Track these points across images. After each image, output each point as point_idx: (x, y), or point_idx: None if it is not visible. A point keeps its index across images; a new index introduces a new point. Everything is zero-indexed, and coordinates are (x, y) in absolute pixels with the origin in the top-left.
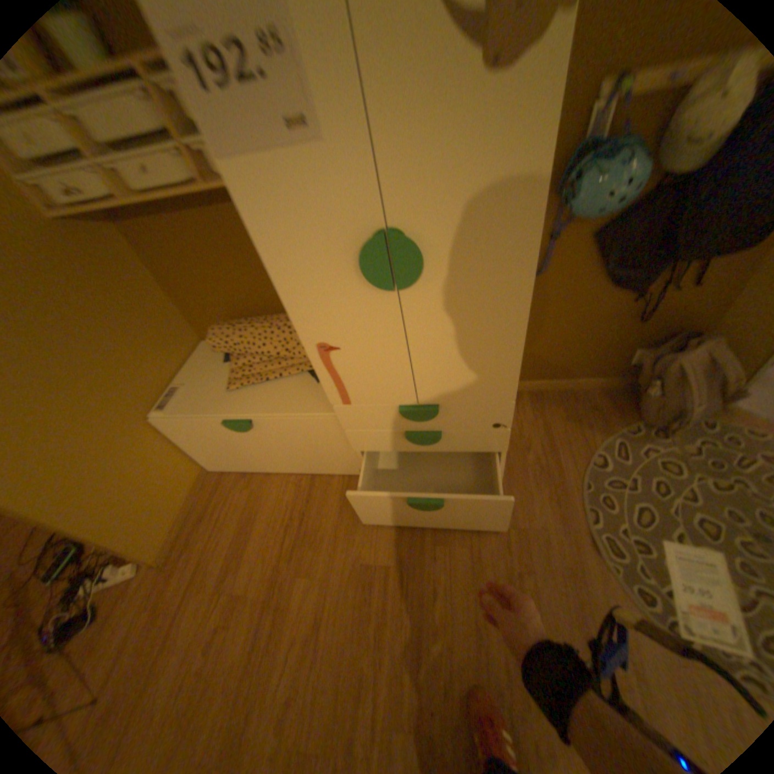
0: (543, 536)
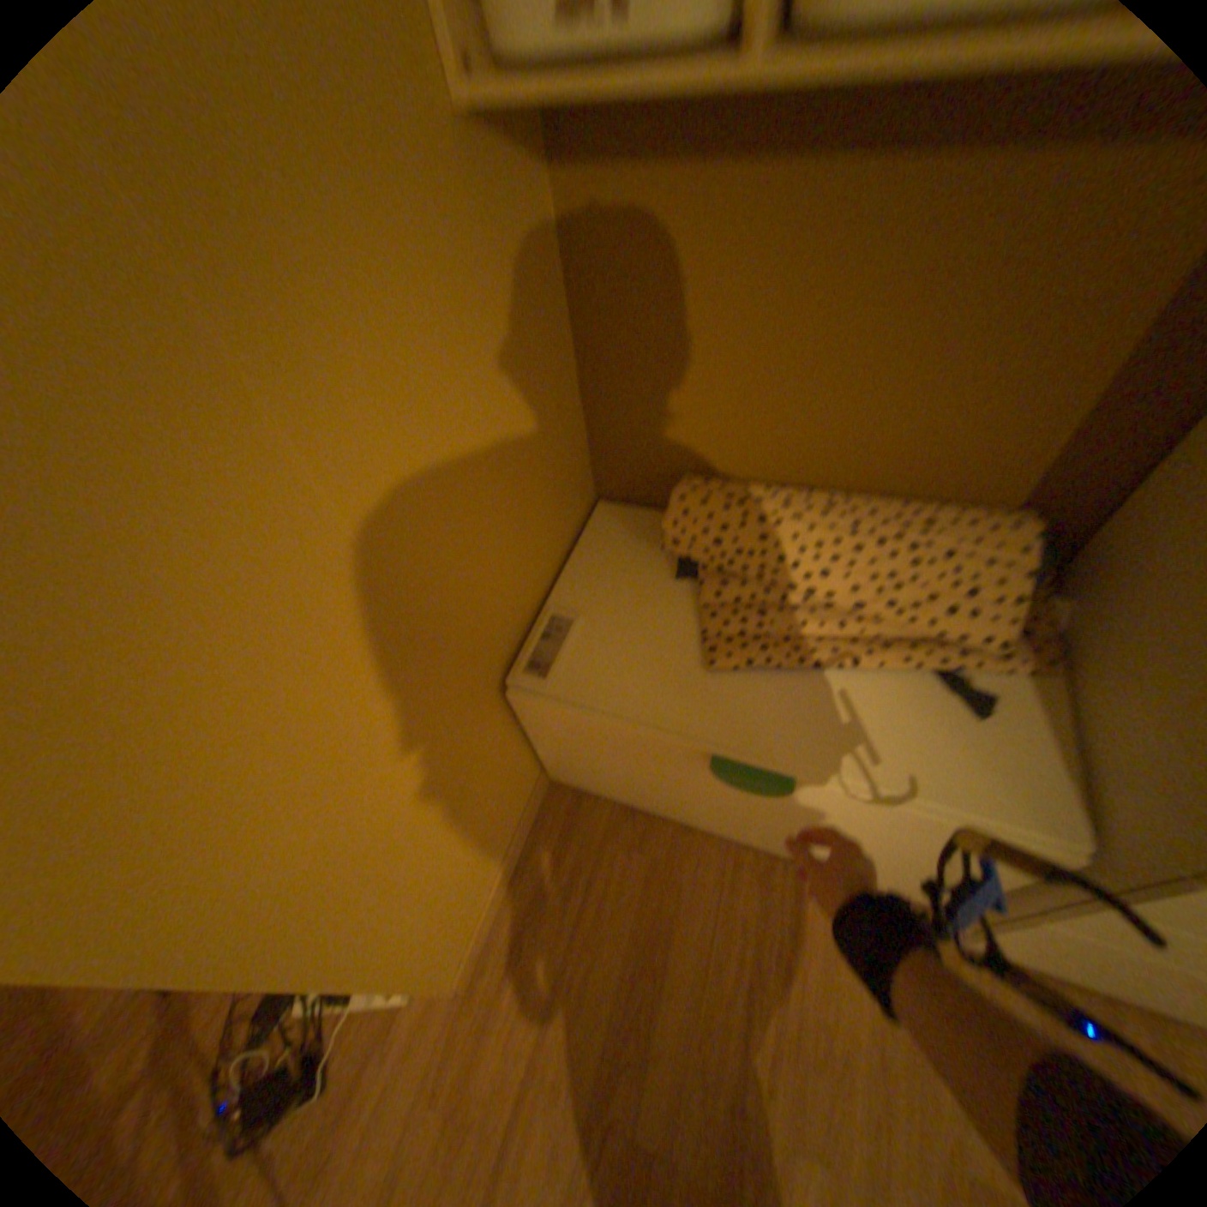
0: None
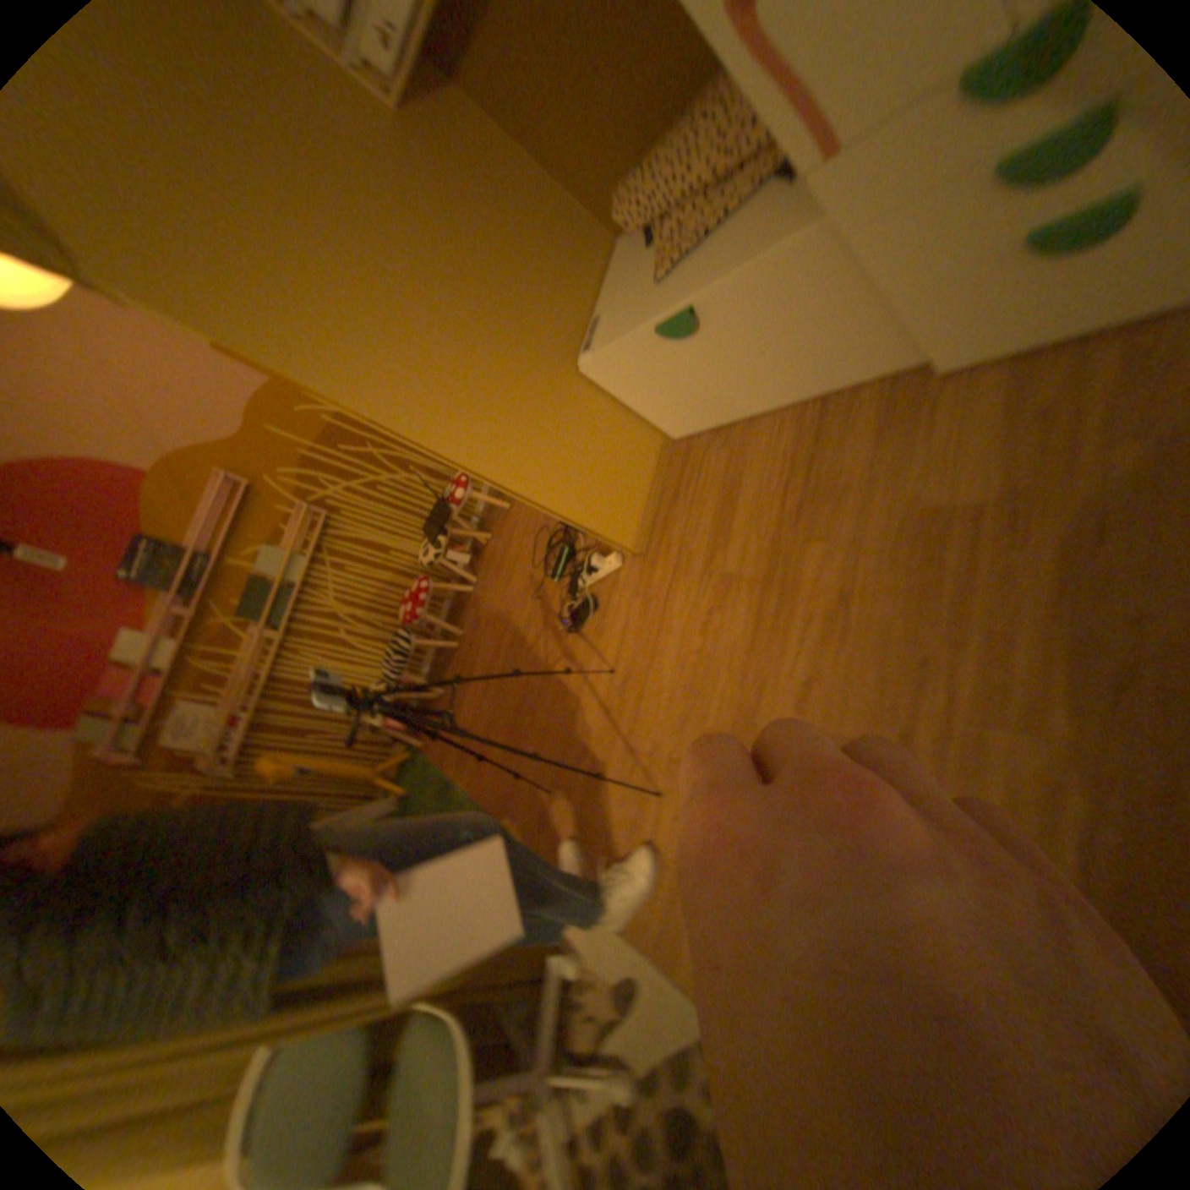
0: None
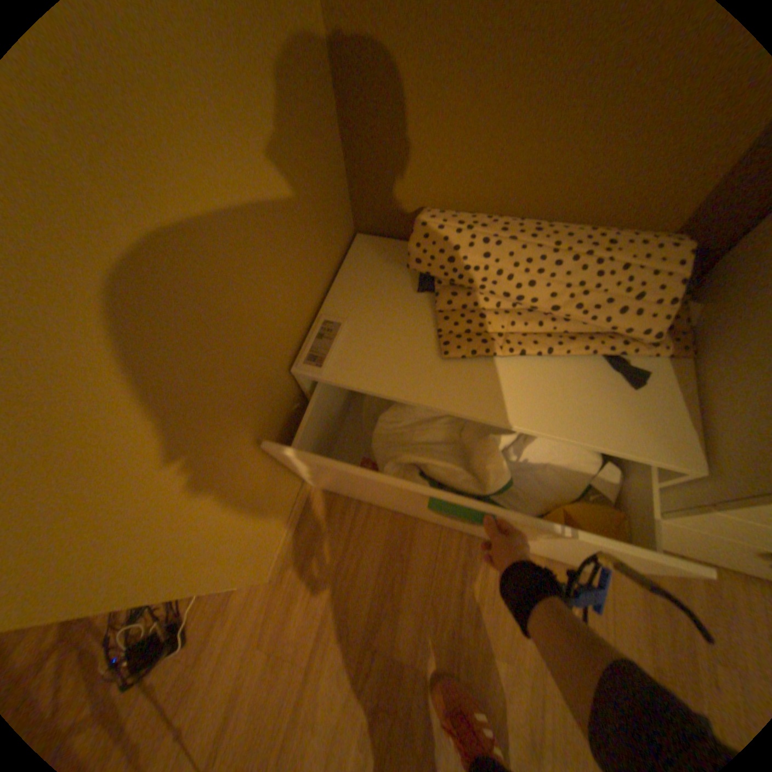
0: None
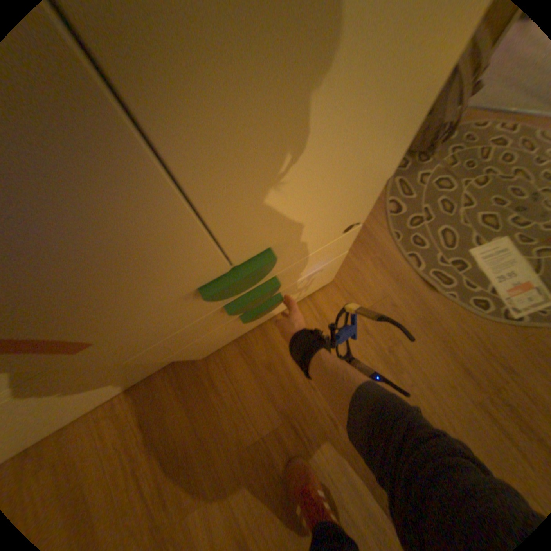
0: (387, 302)
